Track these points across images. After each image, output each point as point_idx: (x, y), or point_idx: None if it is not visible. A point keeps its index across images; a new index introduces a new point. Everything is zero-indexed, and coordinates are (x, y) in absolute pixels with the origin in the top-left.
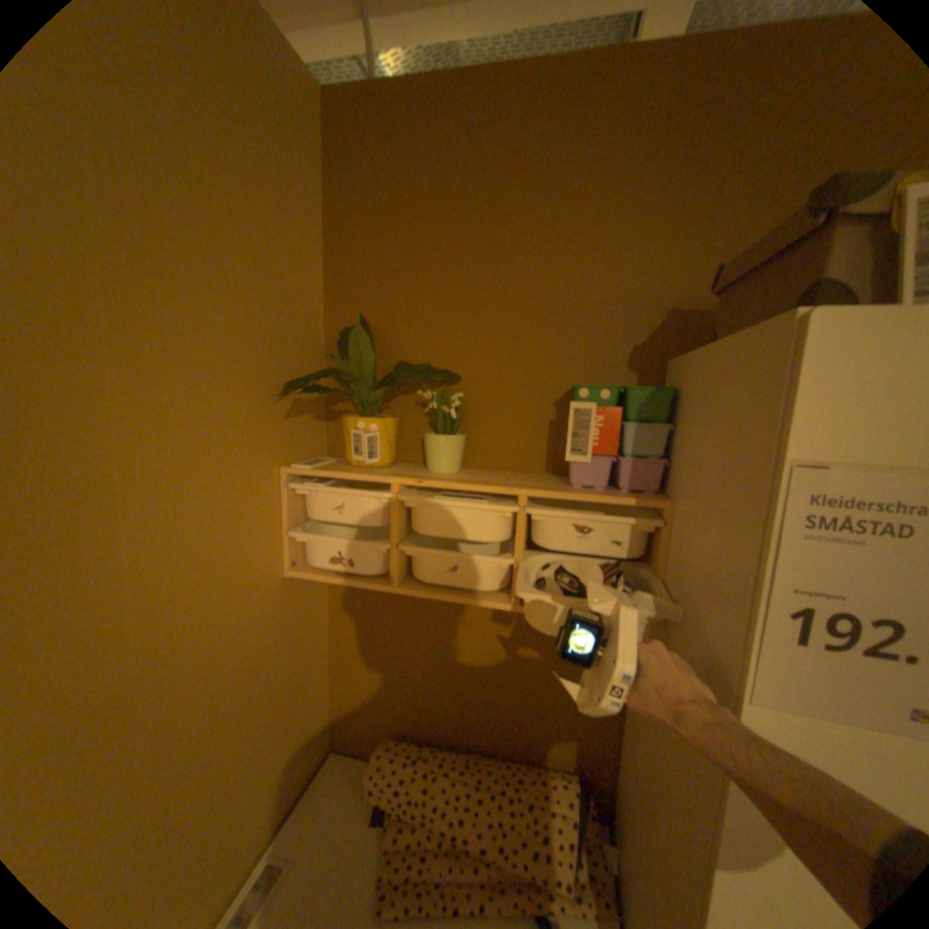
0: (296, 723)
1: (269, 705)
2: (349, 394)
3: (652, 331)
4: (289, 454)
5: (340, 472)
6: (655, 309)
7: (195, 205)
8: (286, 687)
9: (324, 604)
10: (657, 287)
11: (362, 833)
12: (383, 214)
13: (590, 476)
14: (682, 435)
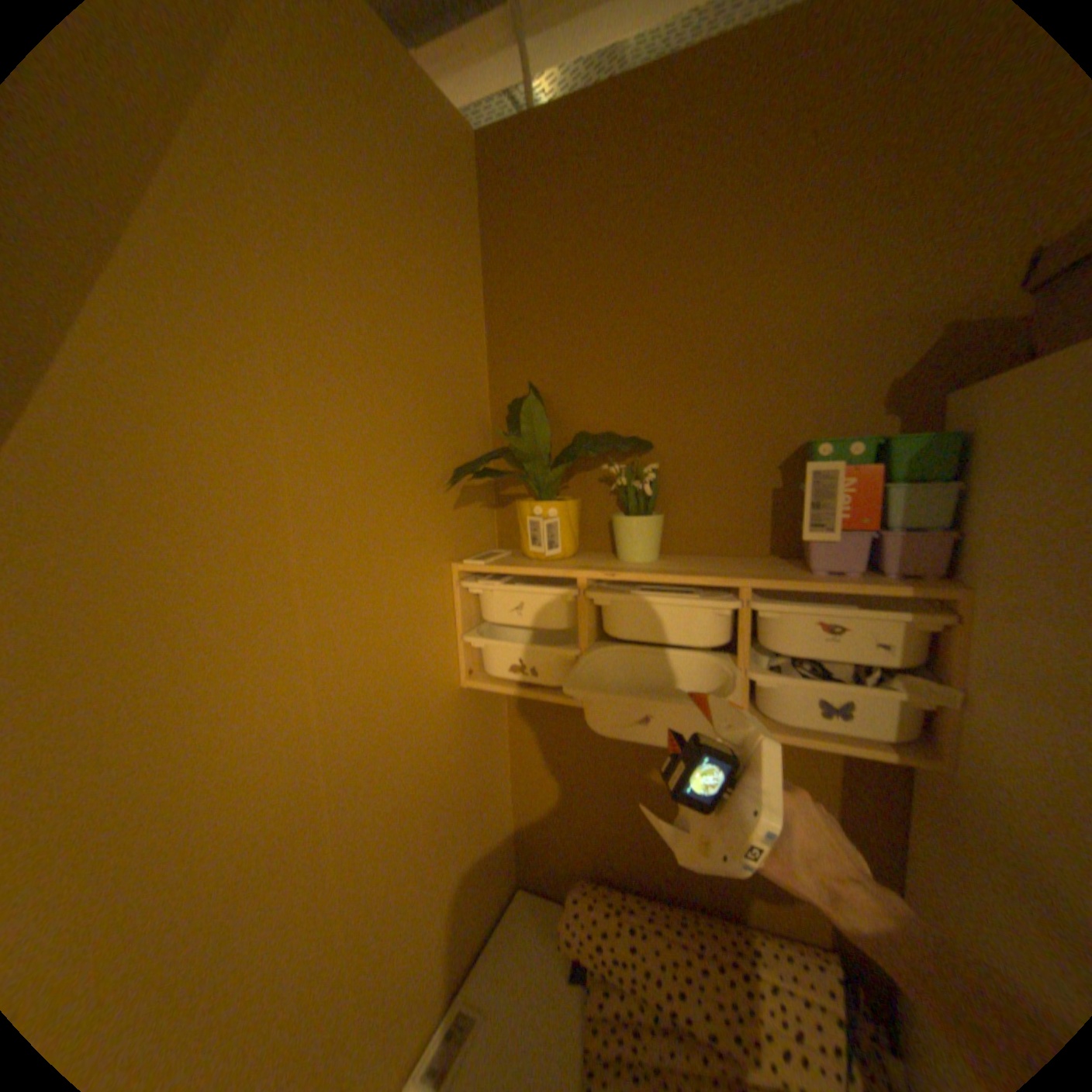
0: (481, 853)
1: (452, 831)
2: (523, 475)
3: (920, 355)
4: (460, 548)
5: (517, 566)
6: (922, 326)
7: (356, 285)
8: (469, 811)
9: (504, 718)
10: (925, 295)
11: (561, 990)
12: (550, 262)
13: (839, 558)
14: (981, 496)
